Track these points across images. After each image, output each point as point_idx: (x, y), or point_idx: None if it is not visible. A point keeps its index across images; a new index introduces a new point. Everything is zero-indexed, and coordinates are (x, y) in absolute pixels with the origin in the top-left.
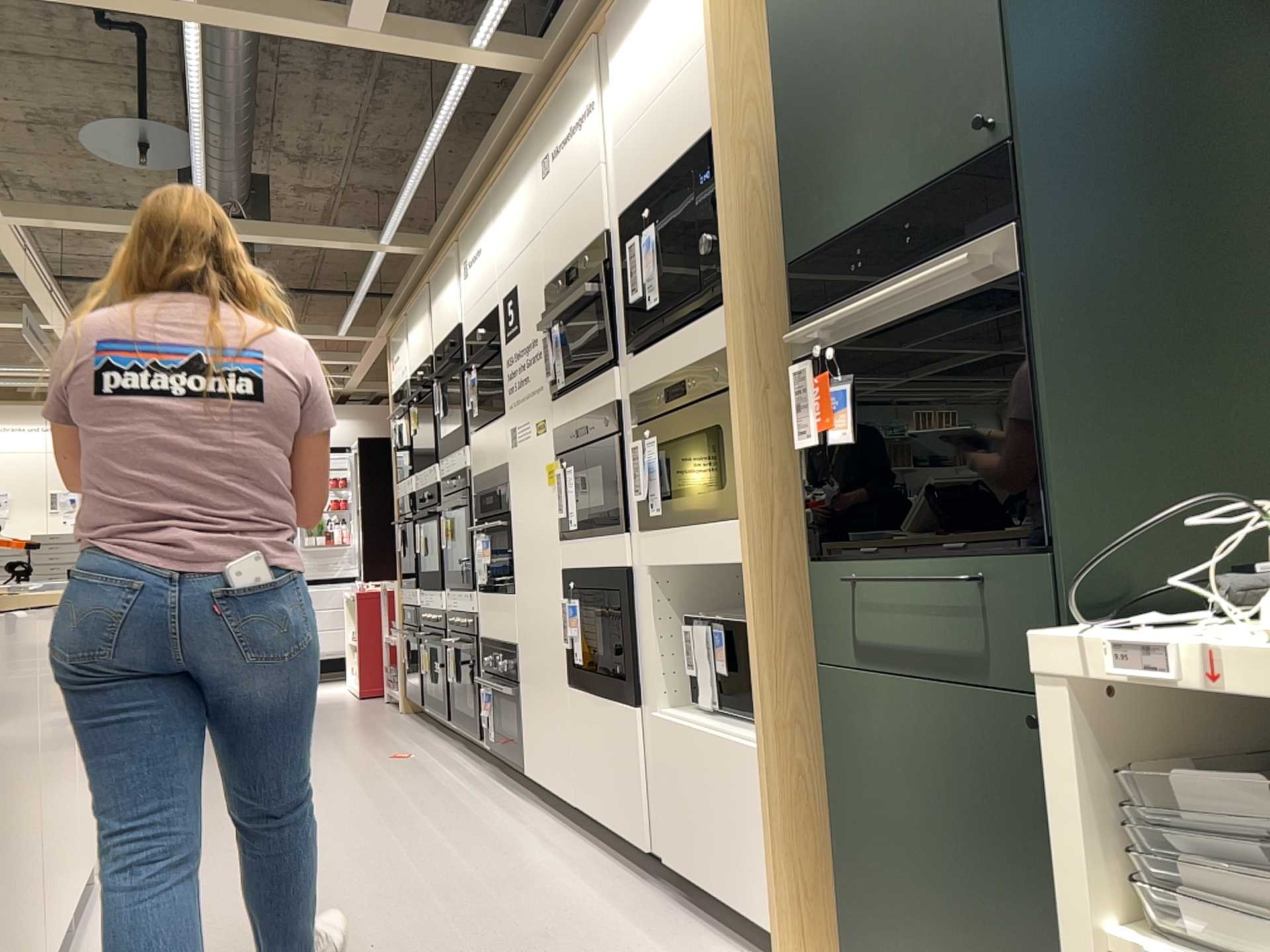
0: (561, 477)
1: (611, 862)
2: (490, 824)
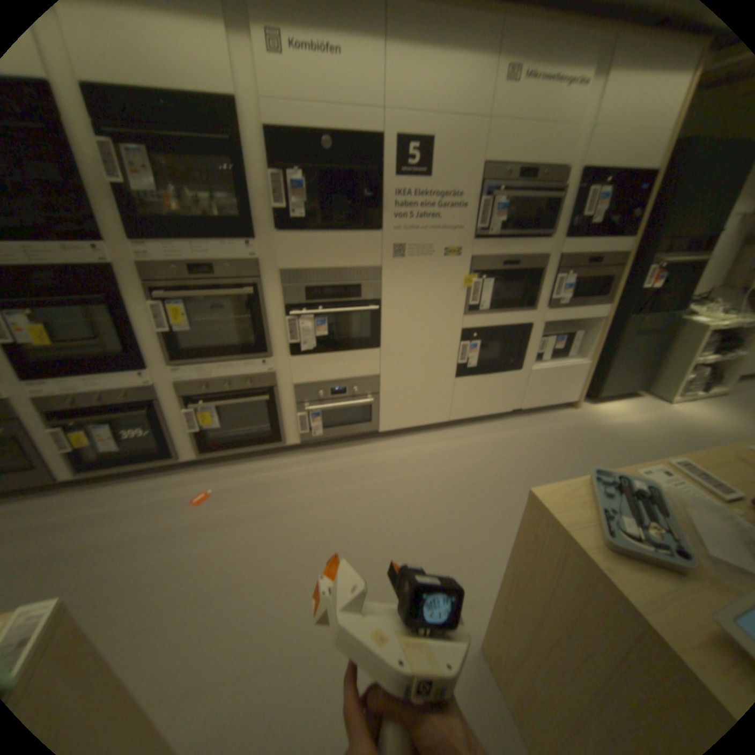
0: (480, 283)
1: (481, 425)
2: (419, 453)
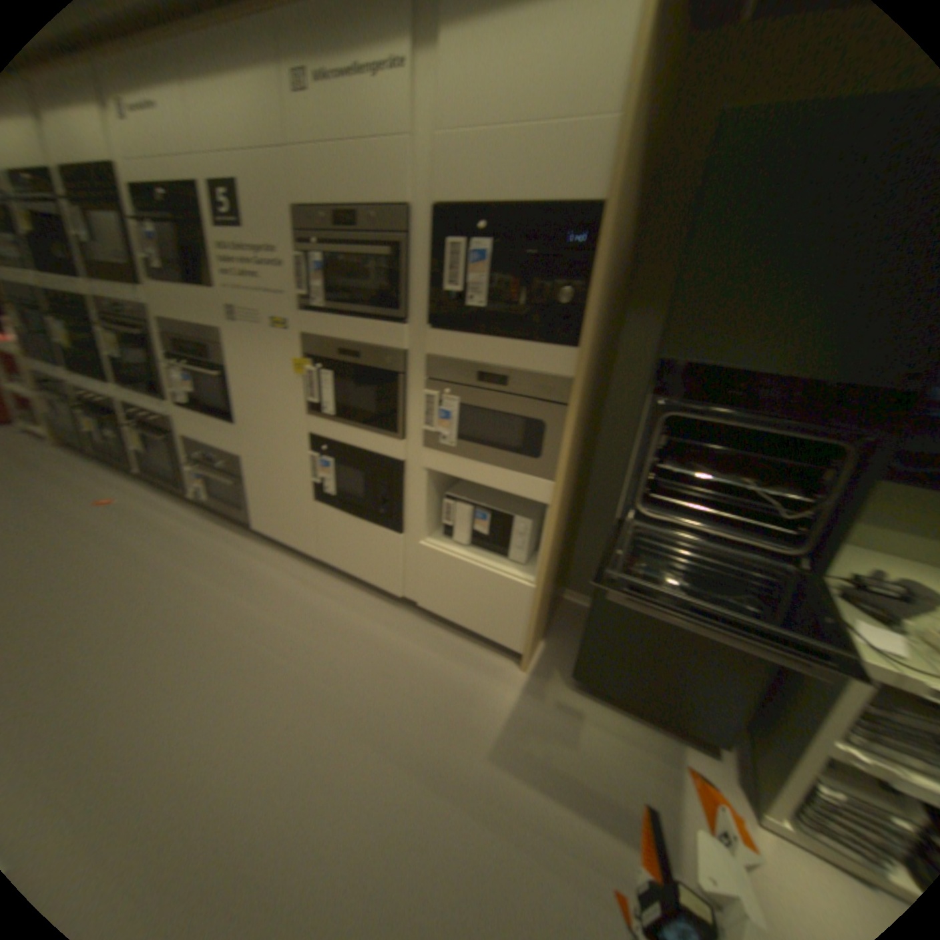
0: (316, 374)
1: (361, 593)
2: (253, 571)
